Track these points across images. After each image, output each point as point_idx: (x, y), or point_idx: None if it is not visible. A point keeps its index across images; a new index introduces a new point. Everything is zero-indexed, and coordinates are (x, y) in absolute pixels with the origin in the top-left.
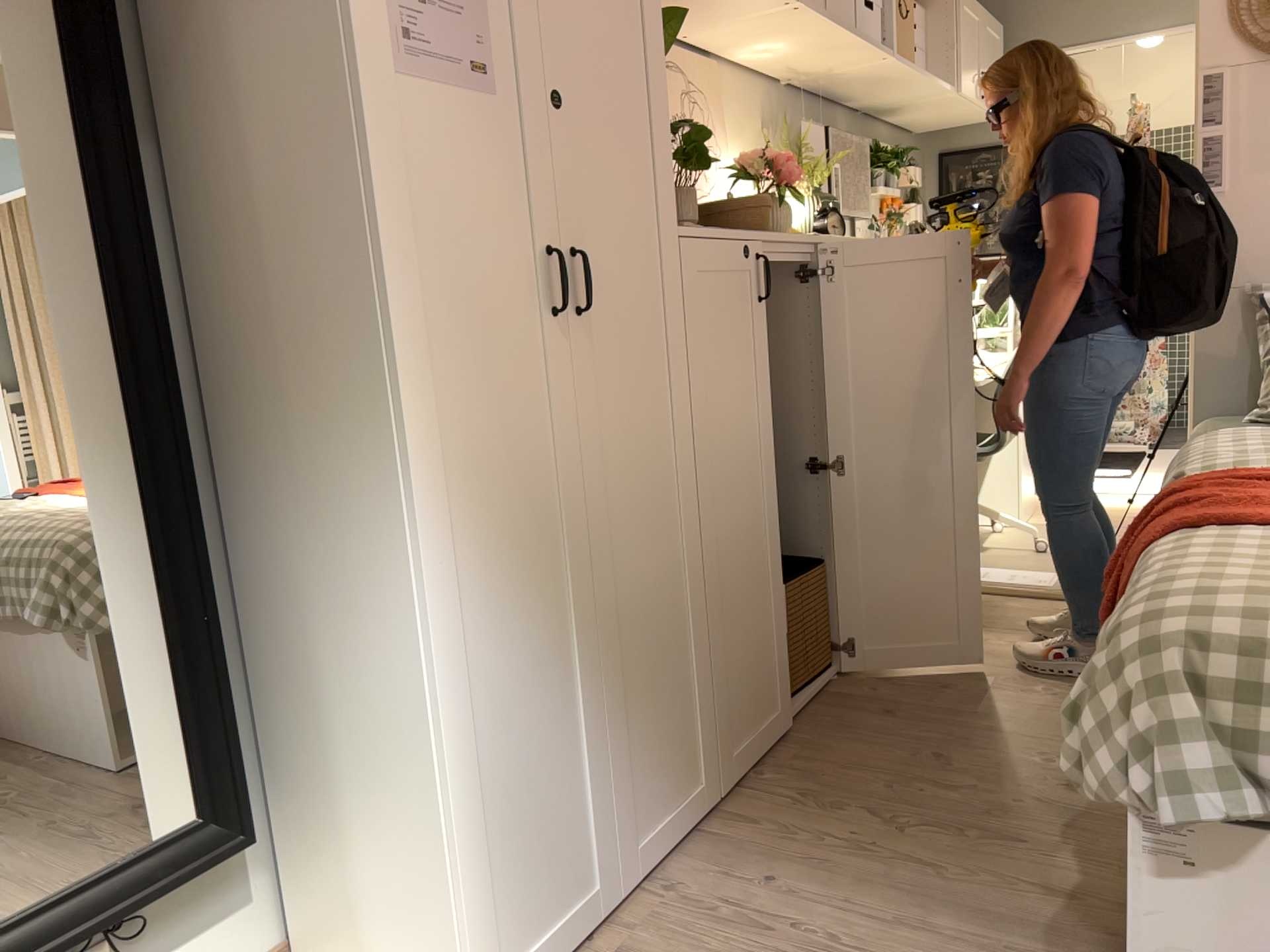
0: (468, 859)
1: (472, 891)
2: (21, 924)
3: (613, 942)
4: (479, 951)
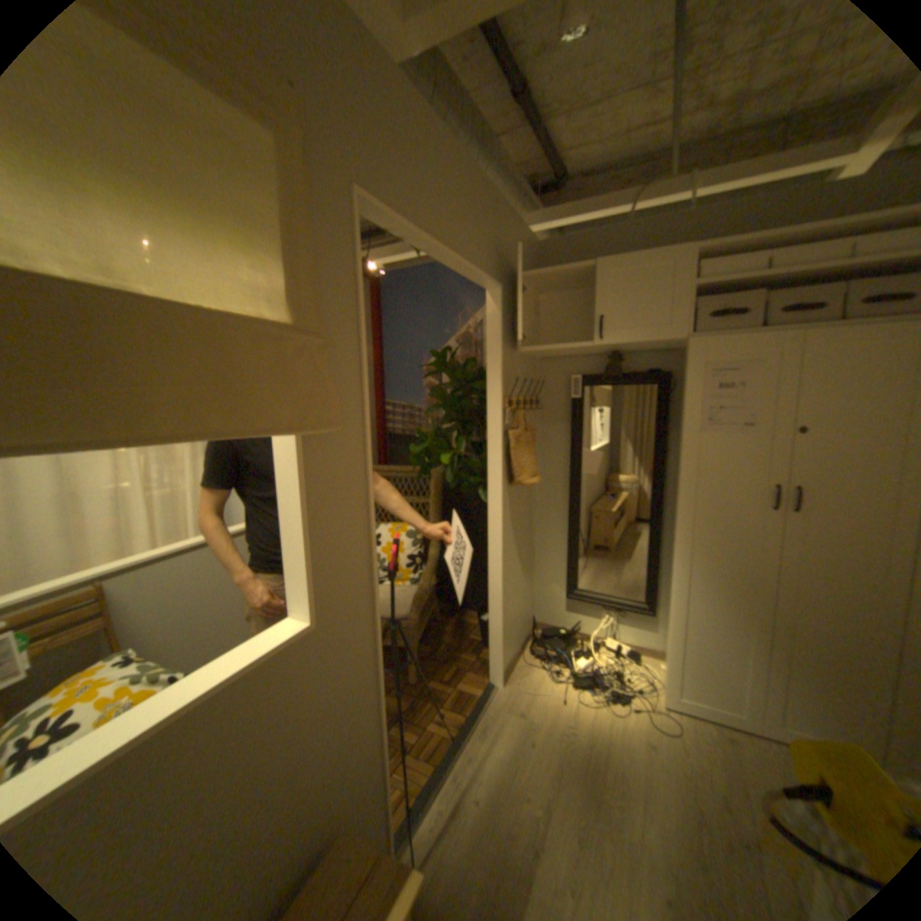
0: (674, 659)
1: (673, 668)
2: (597, 597)
3: (739, 741)
4: (672, 687)
